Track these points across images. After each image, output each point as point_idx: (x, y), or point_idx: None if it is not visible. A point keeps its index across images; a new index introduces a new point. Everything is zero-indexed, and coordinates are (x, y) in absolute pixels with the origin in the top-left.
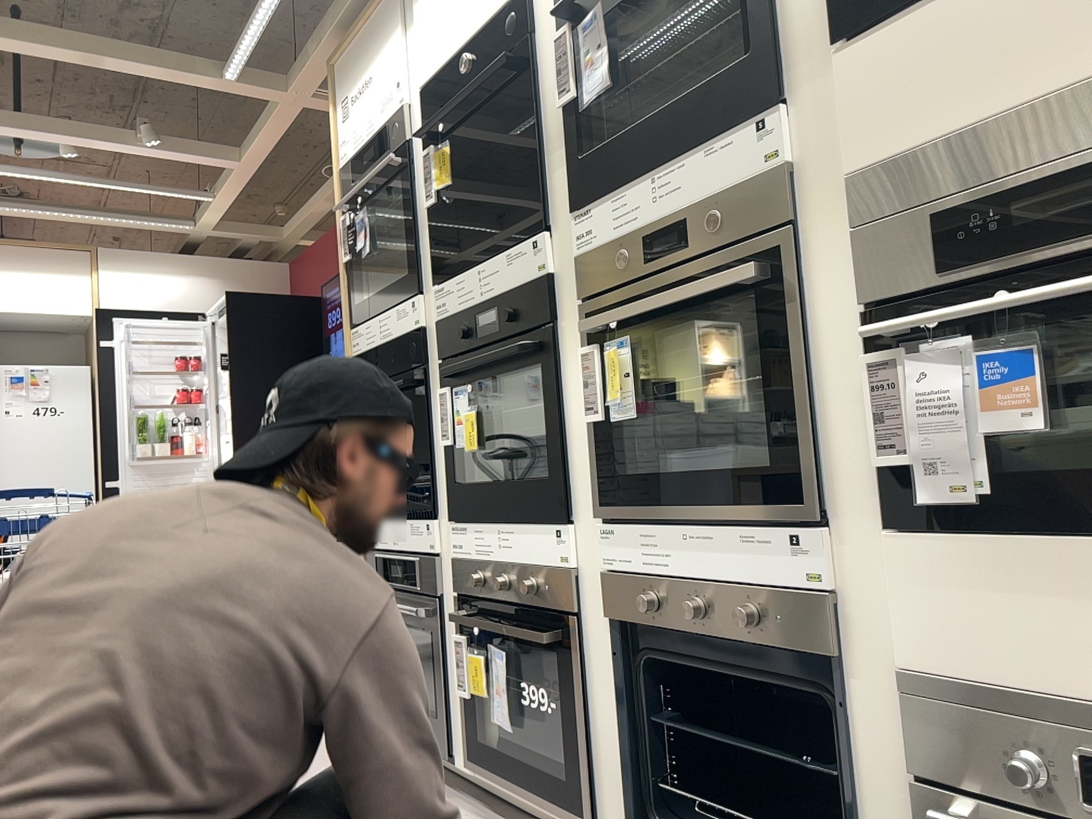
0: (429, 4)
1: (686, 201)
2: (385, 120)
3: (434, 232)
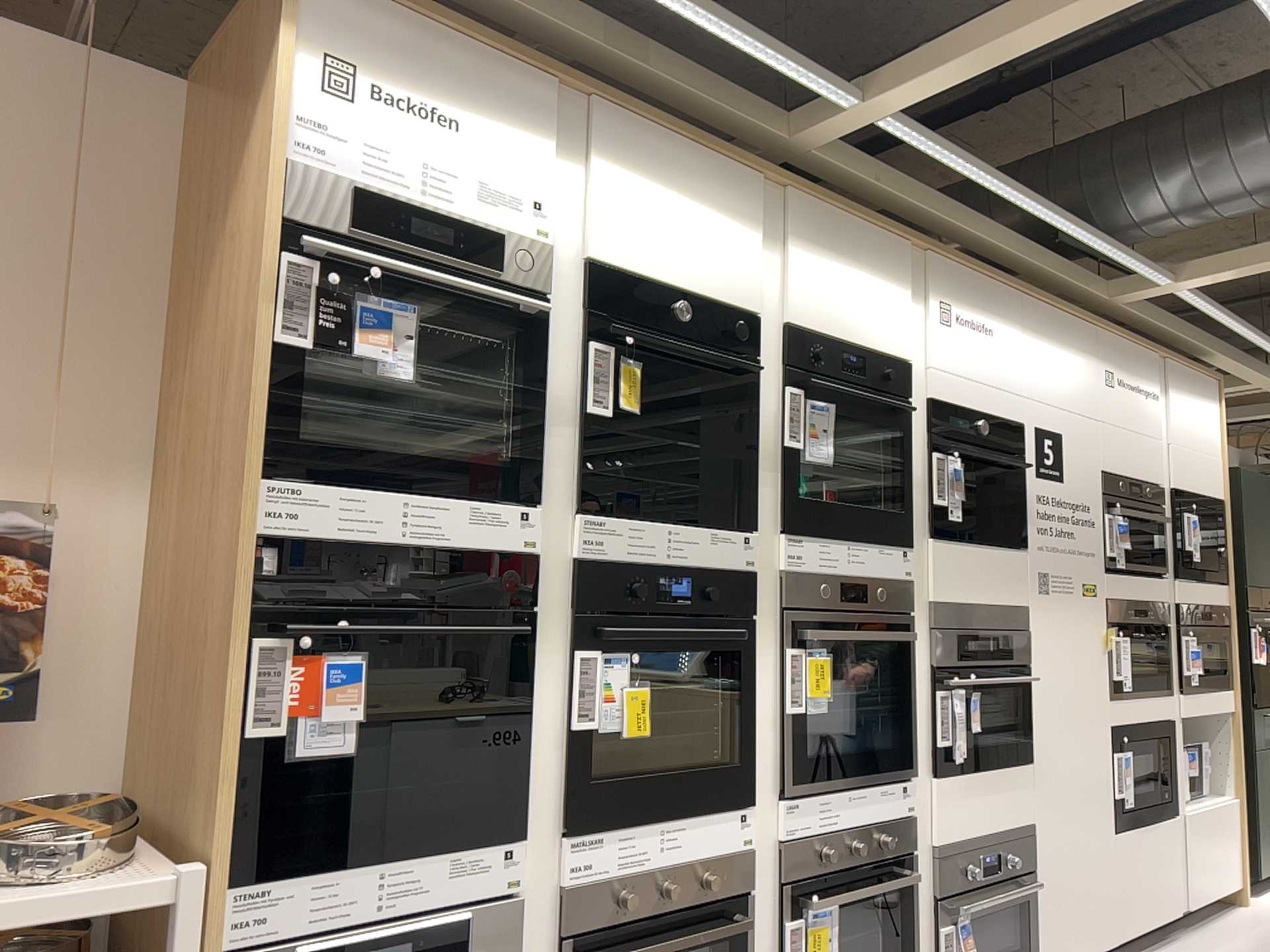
0: (630, 195)
1: (860, 570)
2: (501, 230)
3: (586, 445)
